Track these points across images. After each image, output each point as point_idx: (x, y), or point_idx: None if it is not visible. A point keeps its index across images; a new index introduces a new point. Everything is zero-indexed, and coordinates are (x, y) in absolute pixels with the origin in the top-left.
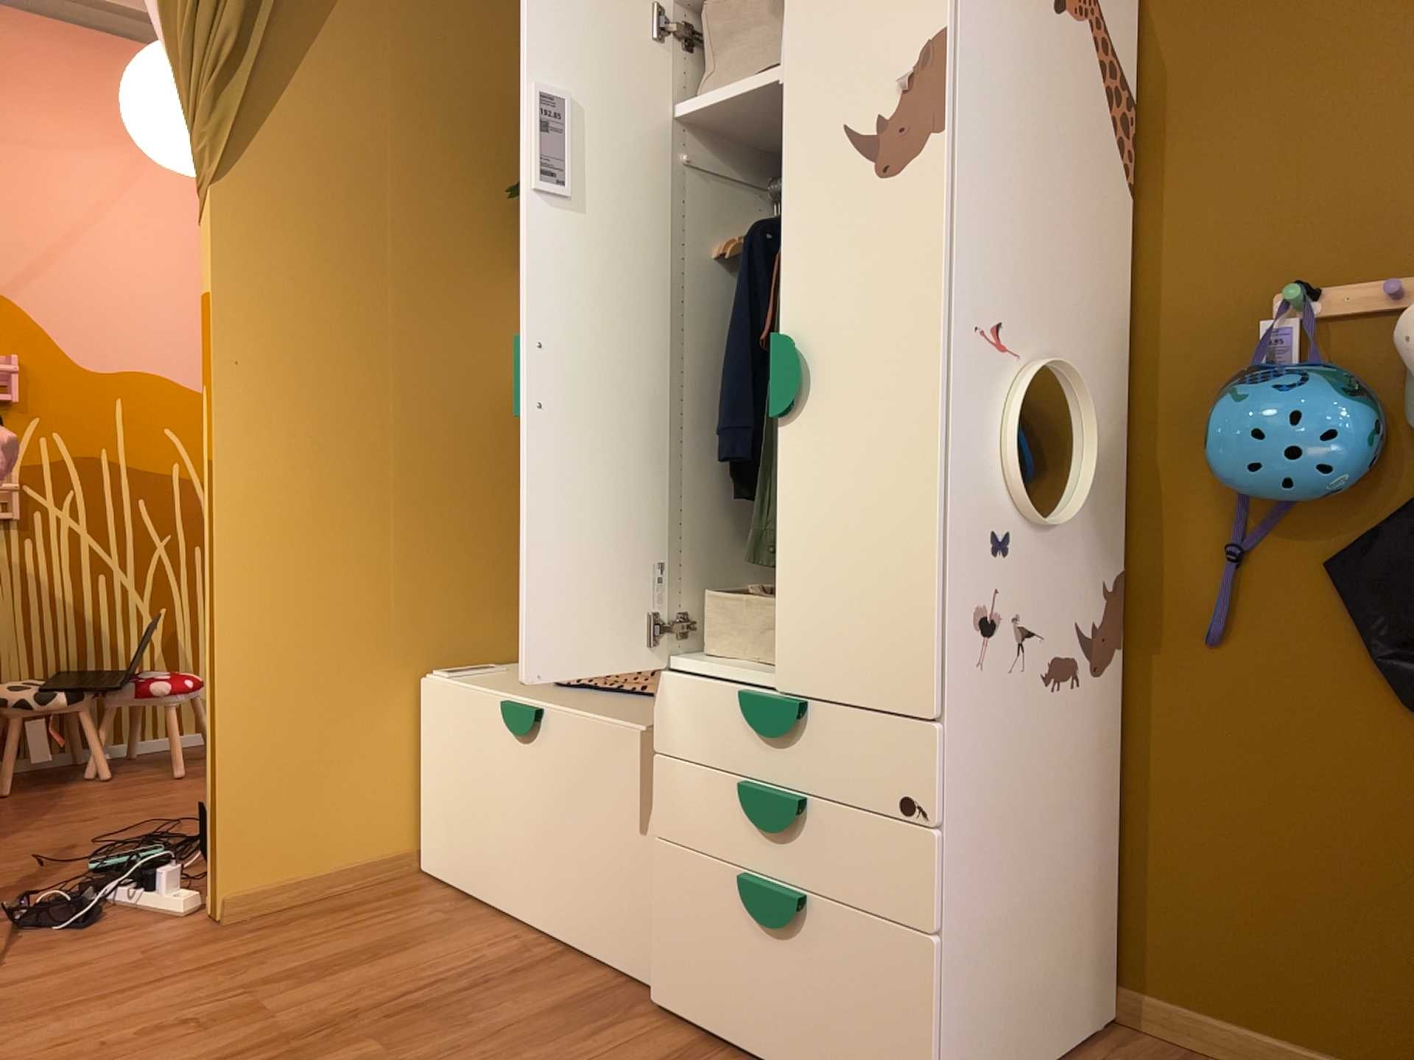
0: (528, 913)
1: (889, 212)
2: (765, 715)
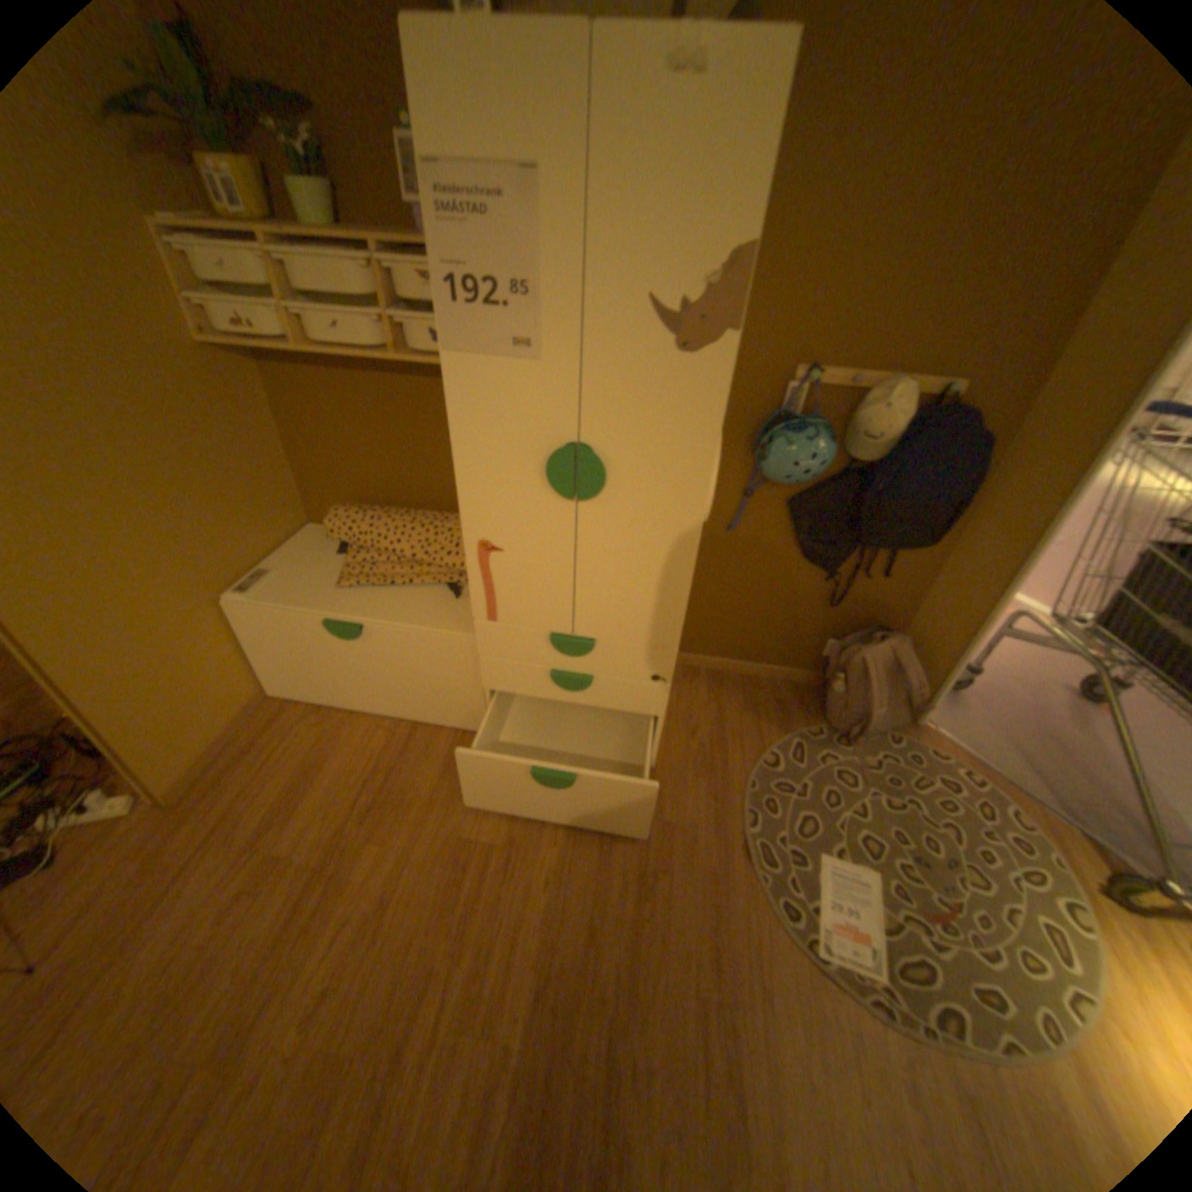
0: (377, 711)
1: (682, 380)
2: (570, 647)
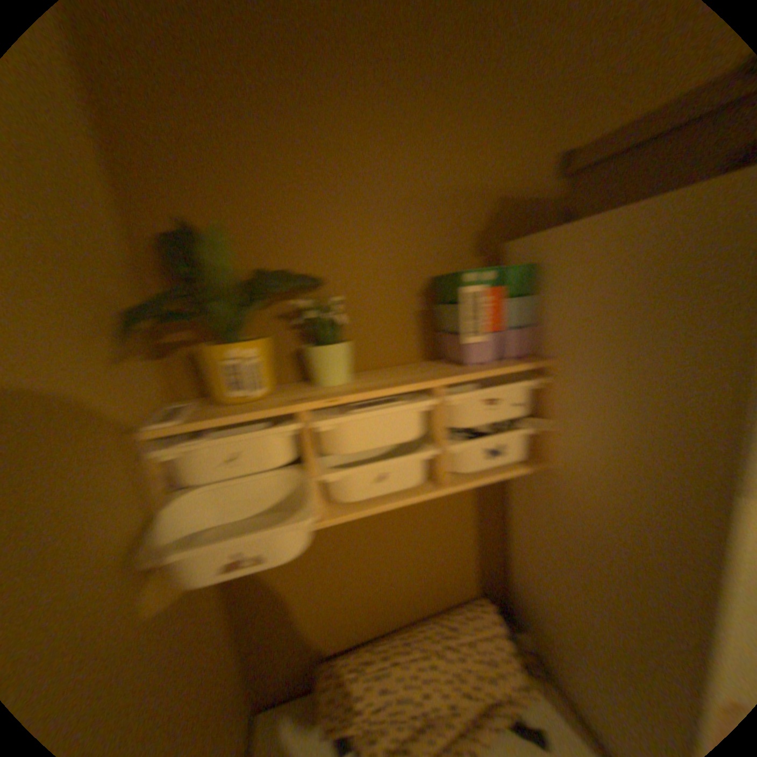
0: None
1: None
2: None
